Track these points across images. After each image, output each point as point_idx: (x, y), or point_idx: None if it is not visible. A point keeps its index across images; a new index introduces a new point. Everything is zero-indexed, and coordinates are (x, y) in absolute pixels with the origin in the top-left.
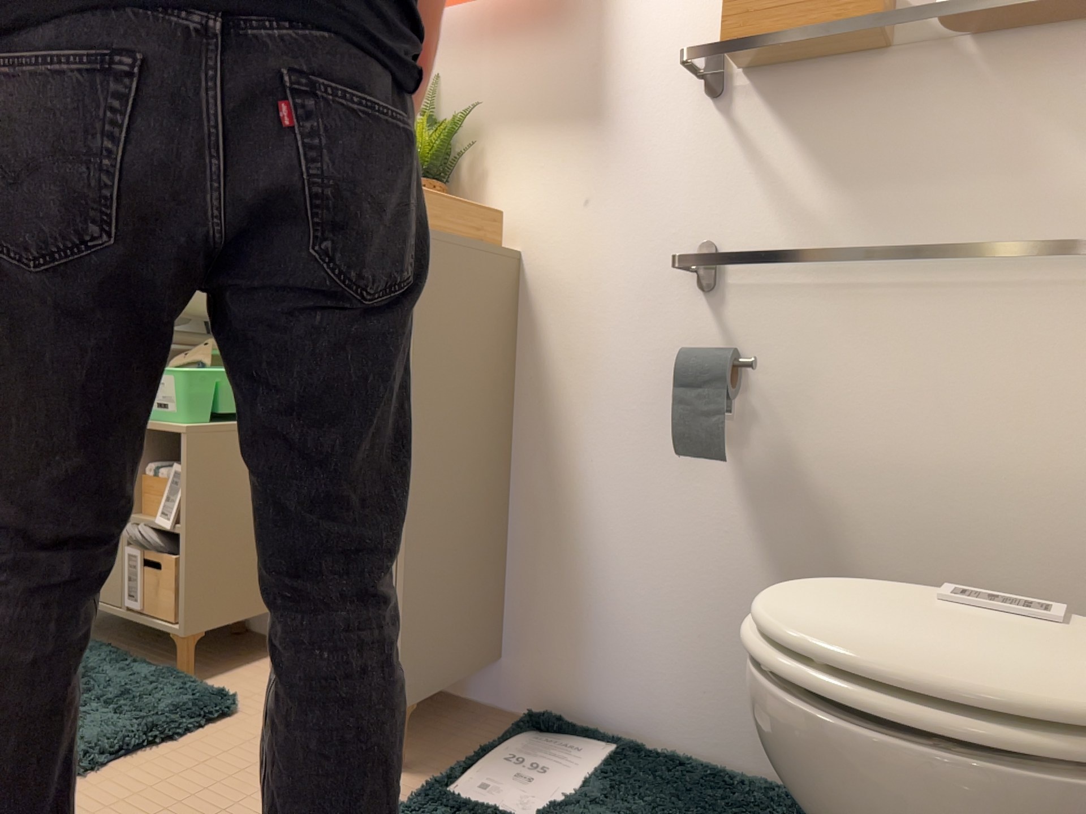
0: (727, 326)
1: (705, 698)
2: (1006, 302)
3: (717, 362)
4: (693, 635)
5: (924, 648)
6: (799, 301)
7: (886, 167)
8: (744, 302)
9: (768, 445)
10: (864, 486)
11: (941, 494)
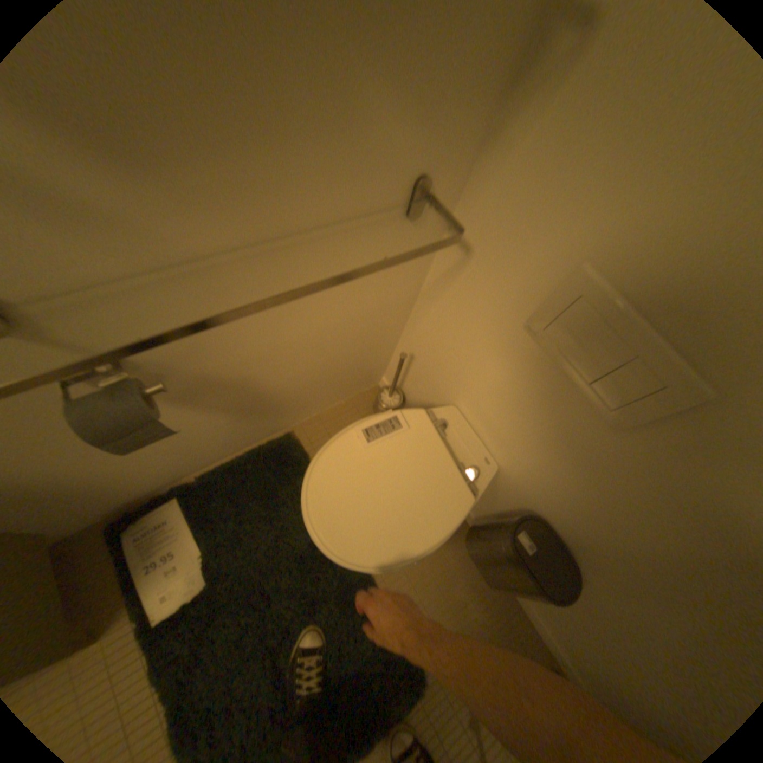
0: (64, 340)
1: (201, 454)
2: (329, 242)
3: (127, 413)
4: (180, 449)
5: (403, 514)
6: (145, 293)
7: (183, 118)
8: (68, 316)
9: (177, 379)
10: (256, 361)
11: (299, 344)
